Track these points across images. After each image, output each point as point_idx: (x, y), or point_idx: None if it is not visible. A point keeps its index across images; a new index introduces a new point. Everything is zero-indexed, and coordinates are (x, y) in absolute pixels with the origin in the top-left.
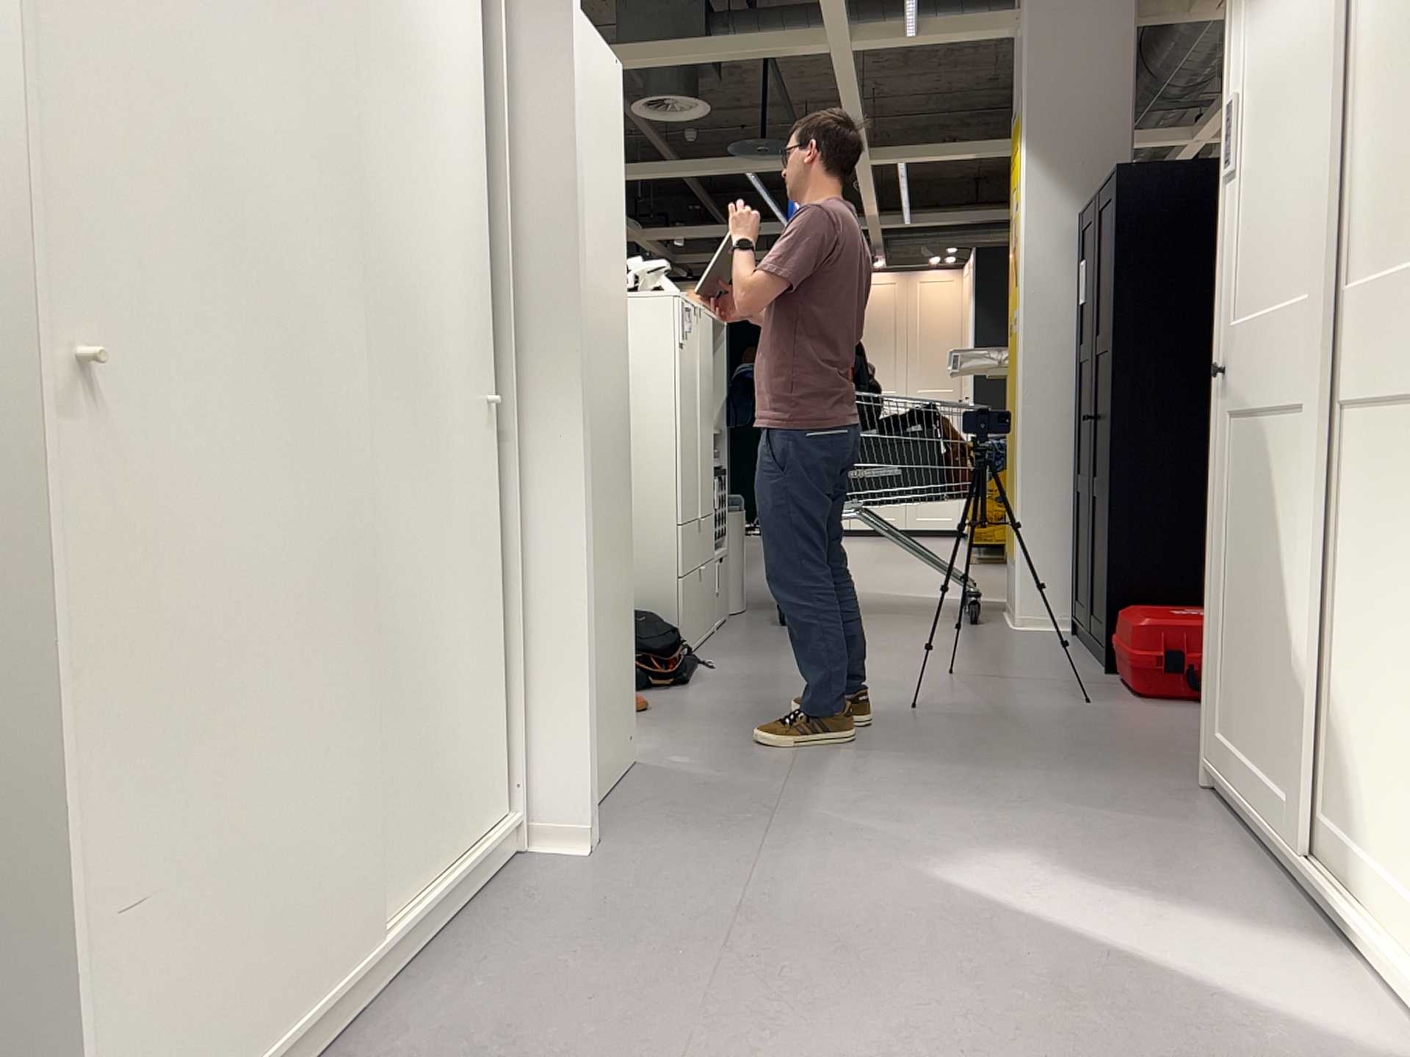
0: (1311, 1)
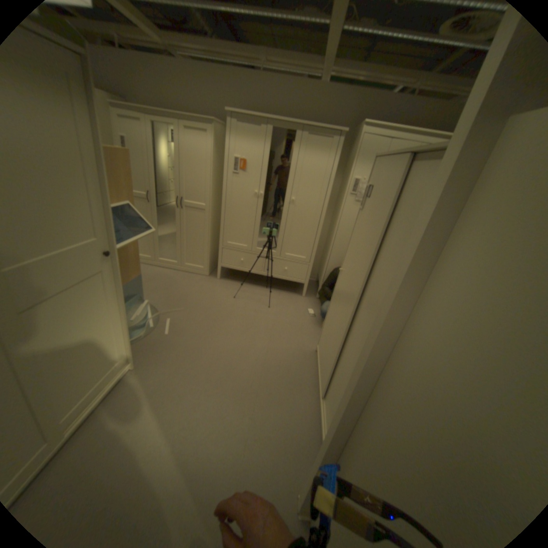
0: None
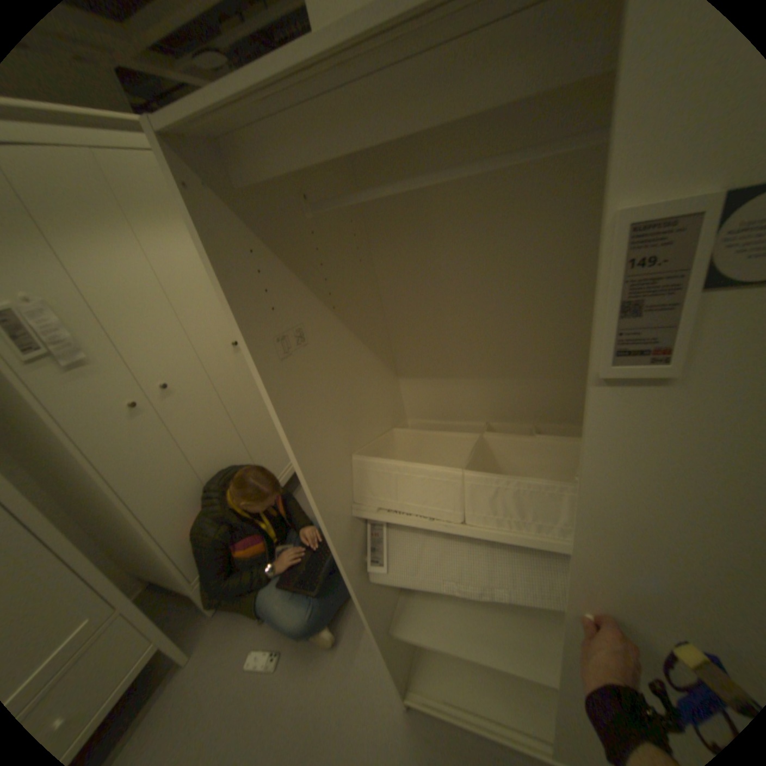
0: None
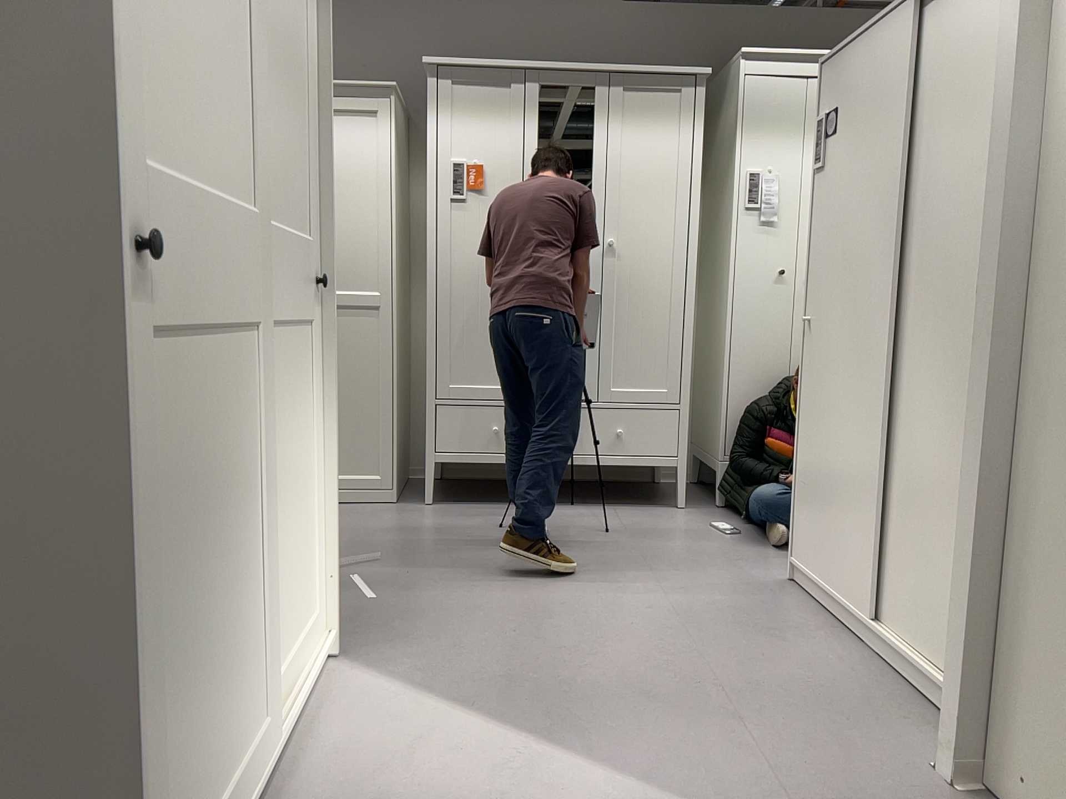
0: None
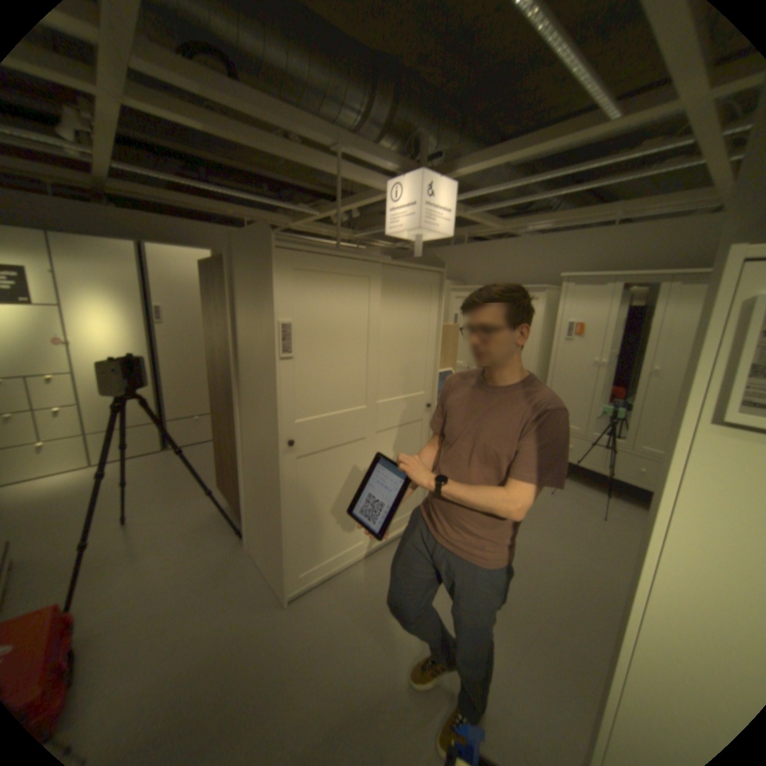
0: (377, 317)
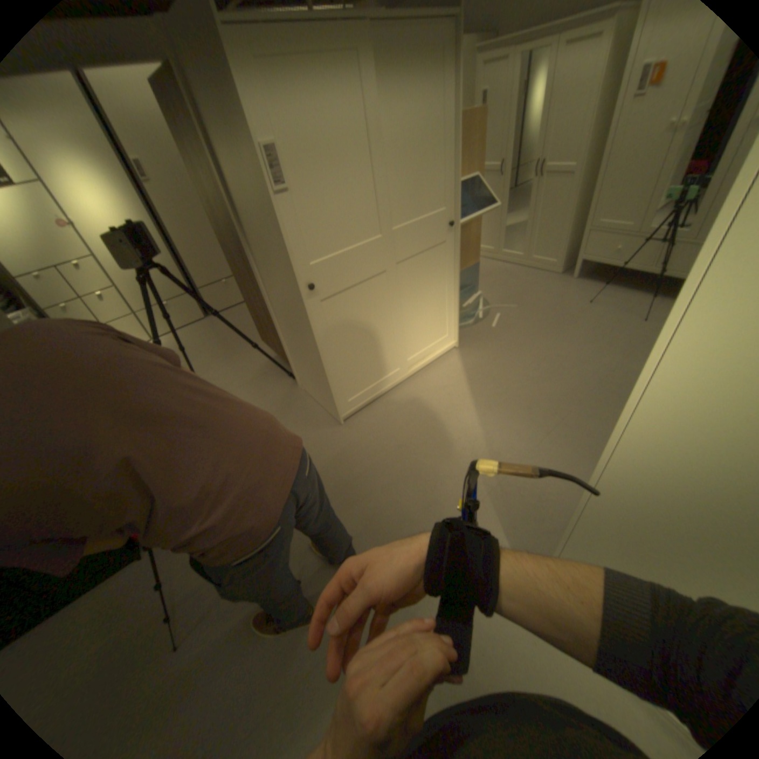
0: (377, 112)
